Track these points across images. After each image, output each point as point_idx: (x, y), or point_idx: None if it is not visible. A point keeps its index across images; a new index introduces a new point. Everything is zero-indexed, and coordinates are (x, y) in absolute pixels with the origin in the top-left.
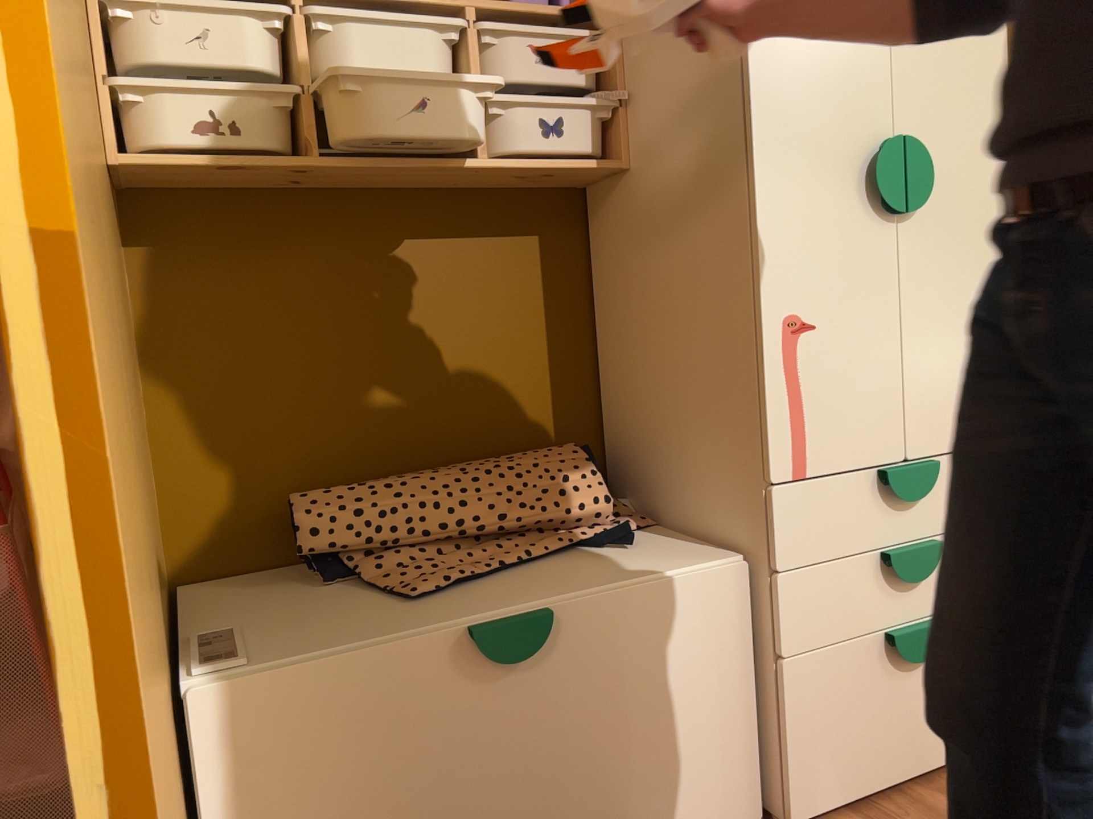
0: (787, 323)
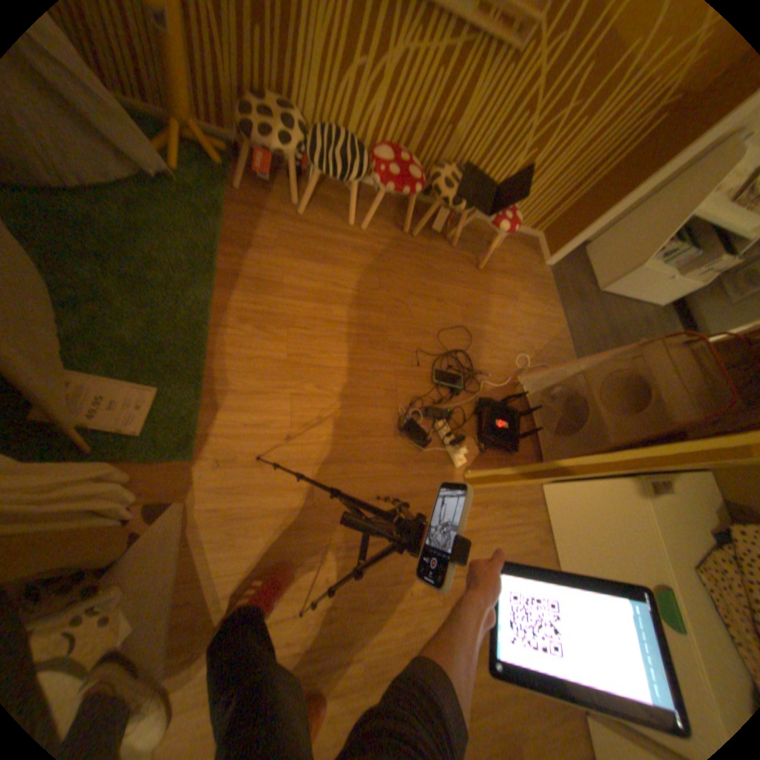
0: None
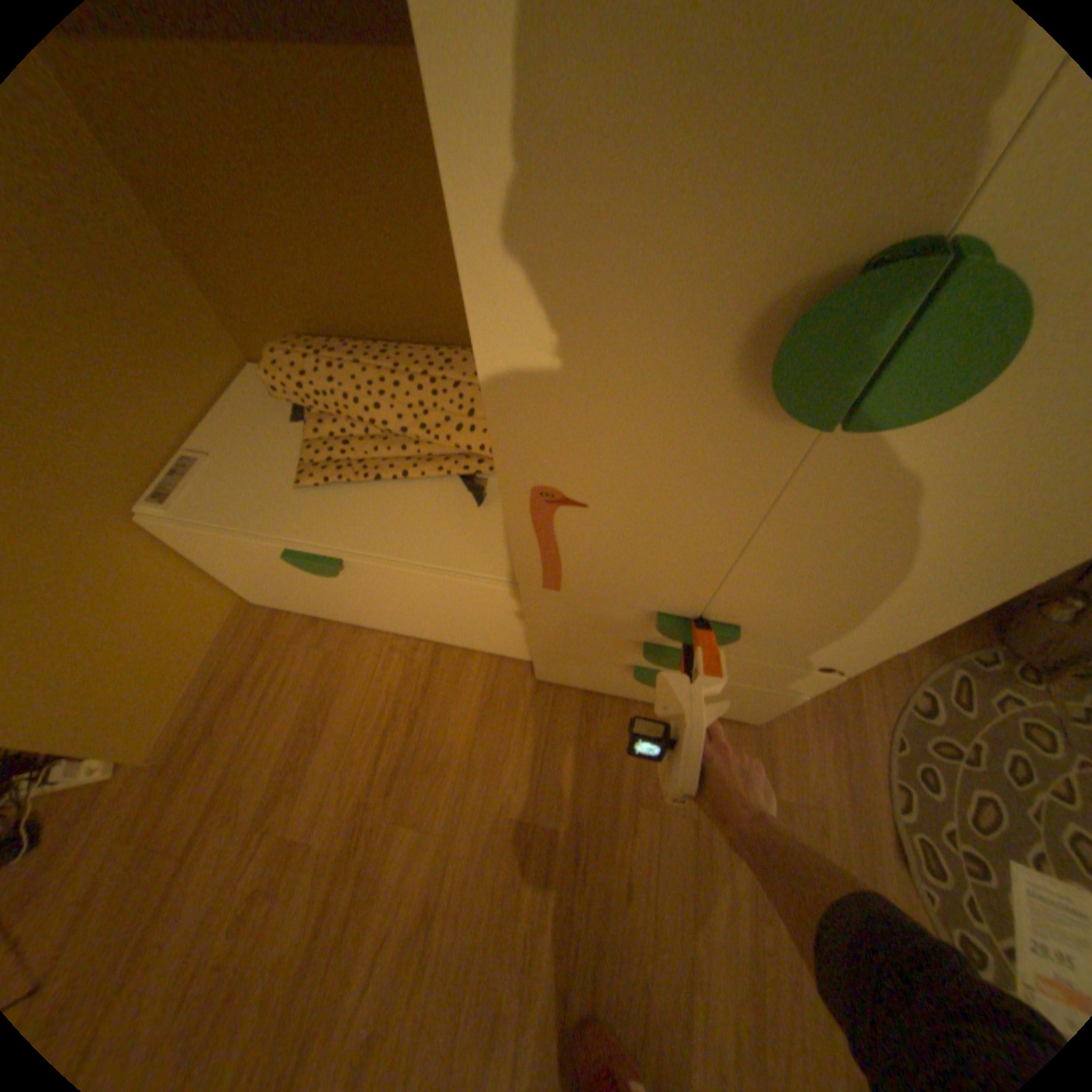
0: (539, 492)
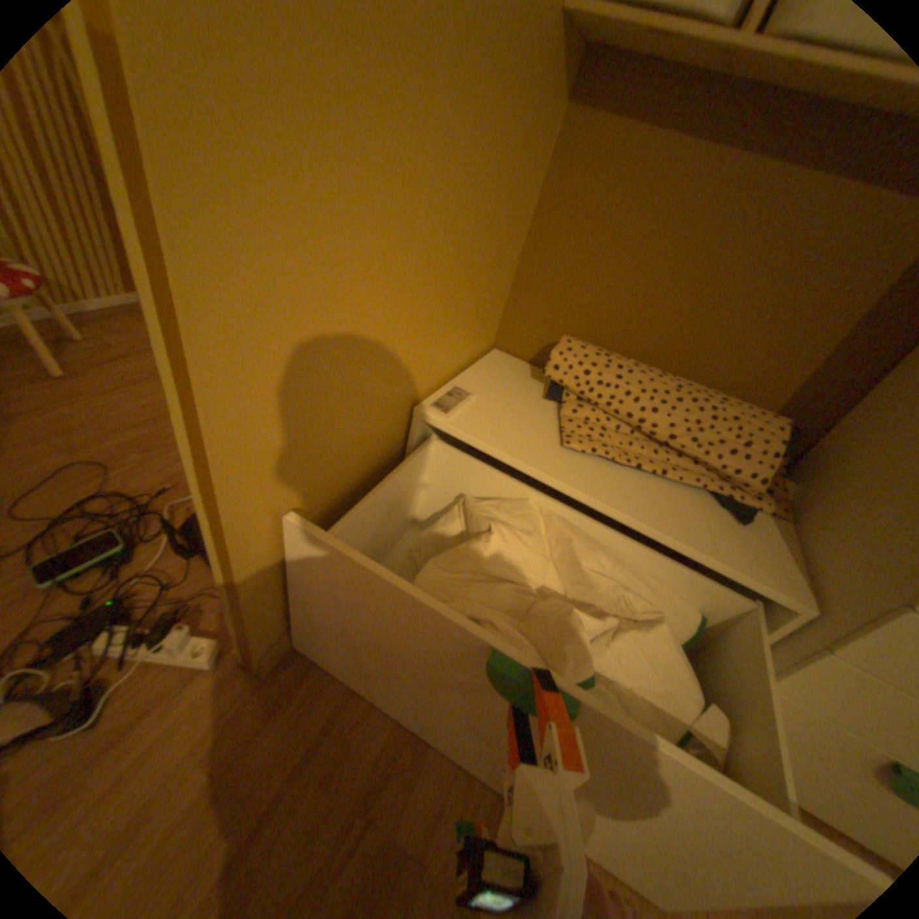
0: None
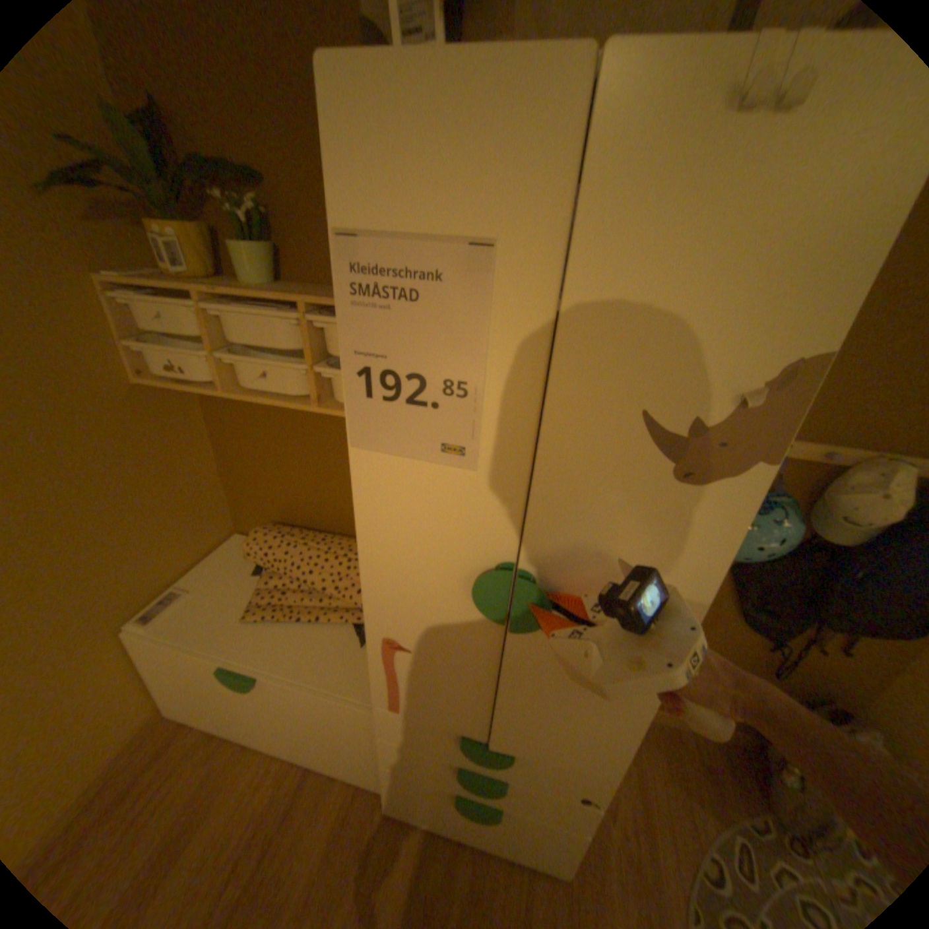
0: (386, 642)
